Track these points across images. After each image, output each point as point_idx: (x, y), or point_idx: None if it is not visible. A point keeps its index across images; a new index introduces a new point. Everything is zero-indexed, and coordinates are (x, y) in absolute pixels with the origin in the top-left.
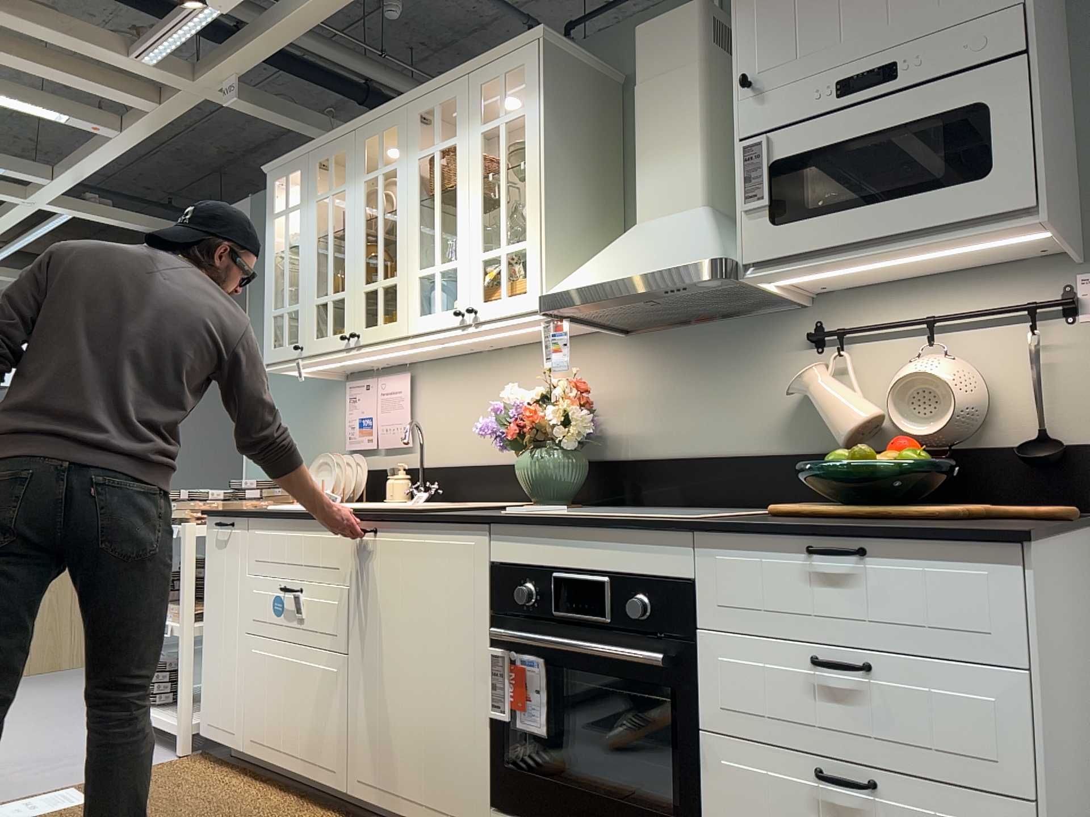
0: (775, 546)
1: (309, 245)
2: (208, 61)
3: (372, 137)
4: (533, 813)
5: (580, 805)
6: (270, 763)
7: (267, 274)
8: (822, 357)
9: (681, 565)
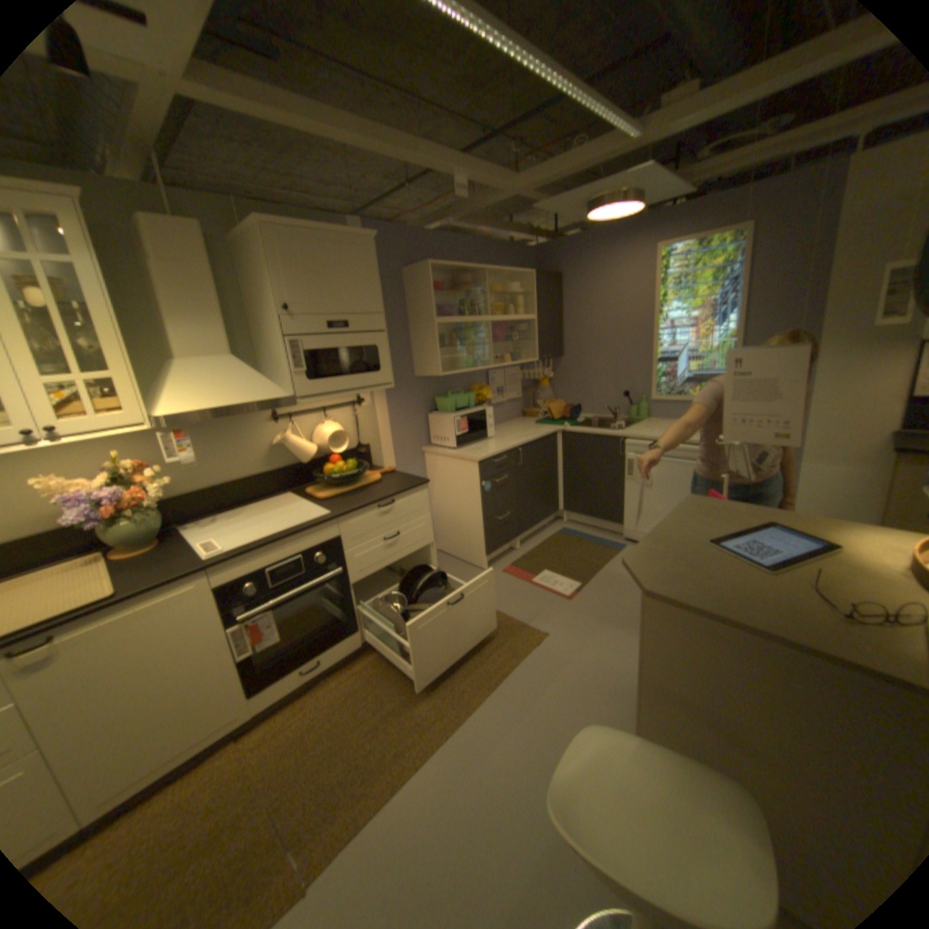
0: (367, 510)
1: None
2: None
3: None
4: (276, 676)
5: (302, 651)
6: None
7: None
8: (279, 425)
9: (333, 532)
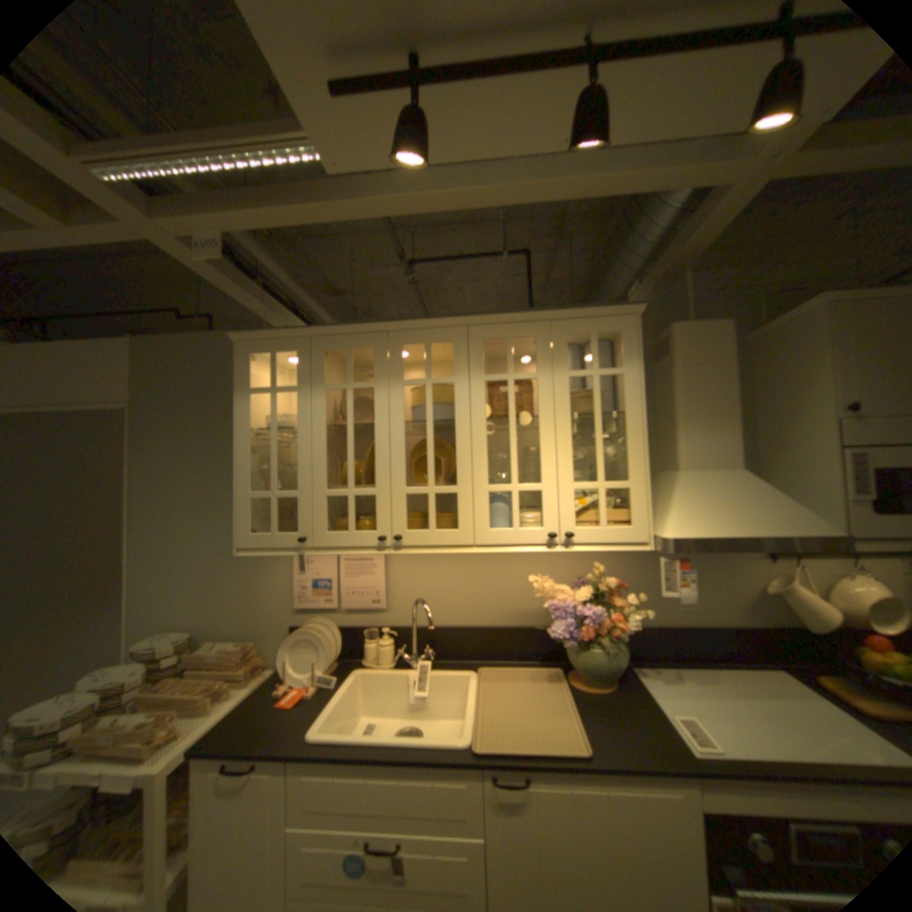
0: None
1: (316, 433)
2: (178, 197)
3: (416, 343)
4: None
5: None
6: None
7: (238, 449)
8: (778, 567)
9: None
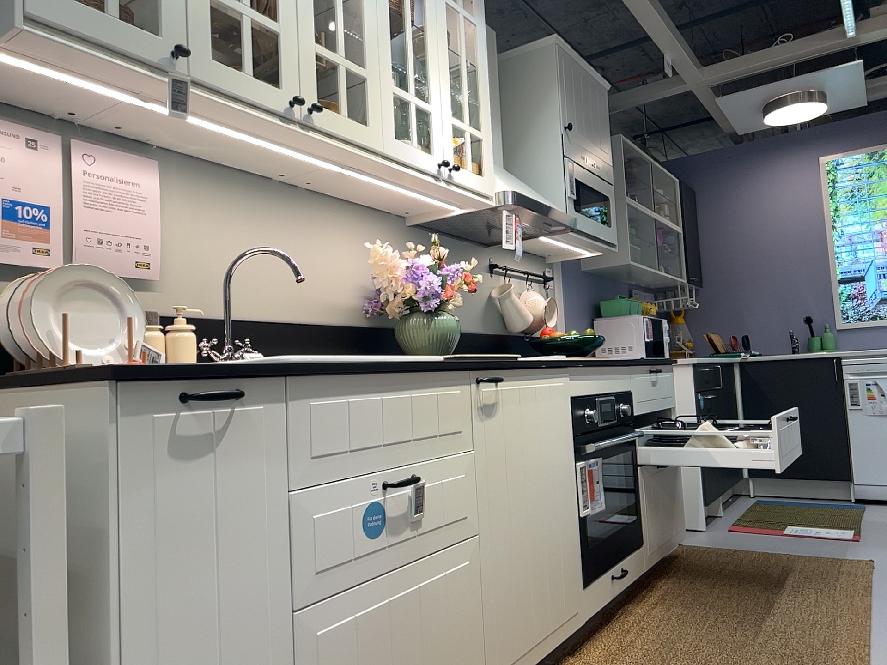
0: (645, 370)
1: None
2: None
3: None
4: (599, 567)
5: (613, 543)
6: None
7: None
8: (495, 279)
9: (629, 383)
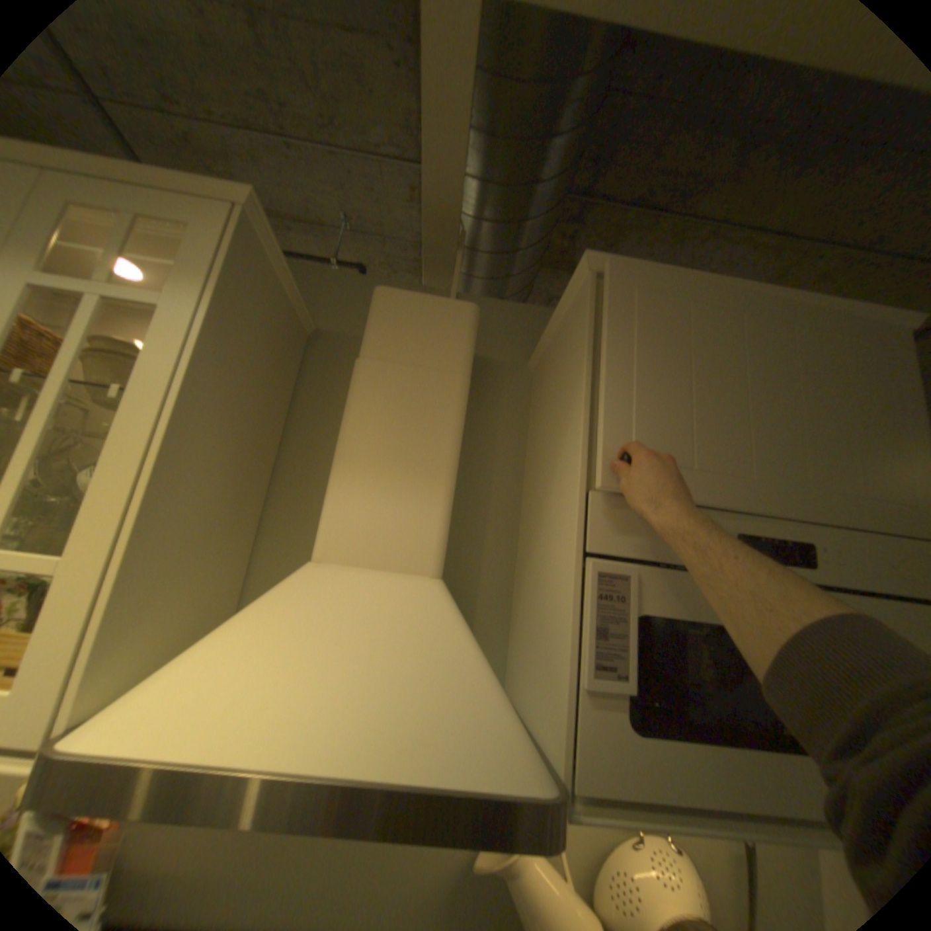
0: None
1: None
2: None
3: None
4: None
5: None
6: None
7: None
8: None
9: None
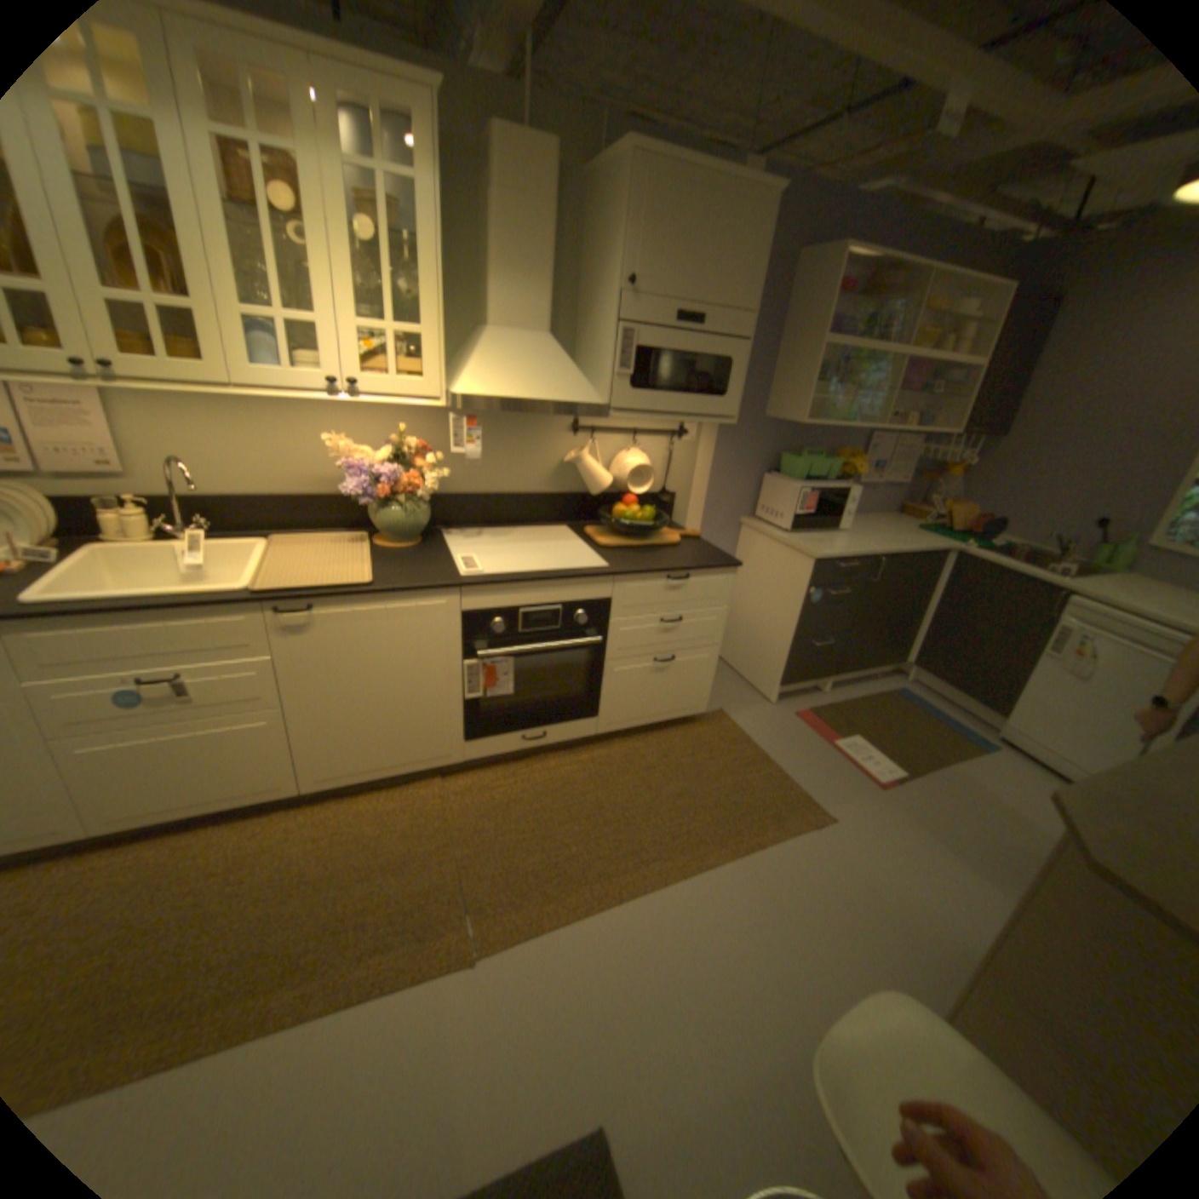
0: (653, 578)
1: None
2: None
3: None
4: (499, 730)
5: (532, 715)
6: (160, 823)
7: None
8: (577, 439)
9: (606, 592)
